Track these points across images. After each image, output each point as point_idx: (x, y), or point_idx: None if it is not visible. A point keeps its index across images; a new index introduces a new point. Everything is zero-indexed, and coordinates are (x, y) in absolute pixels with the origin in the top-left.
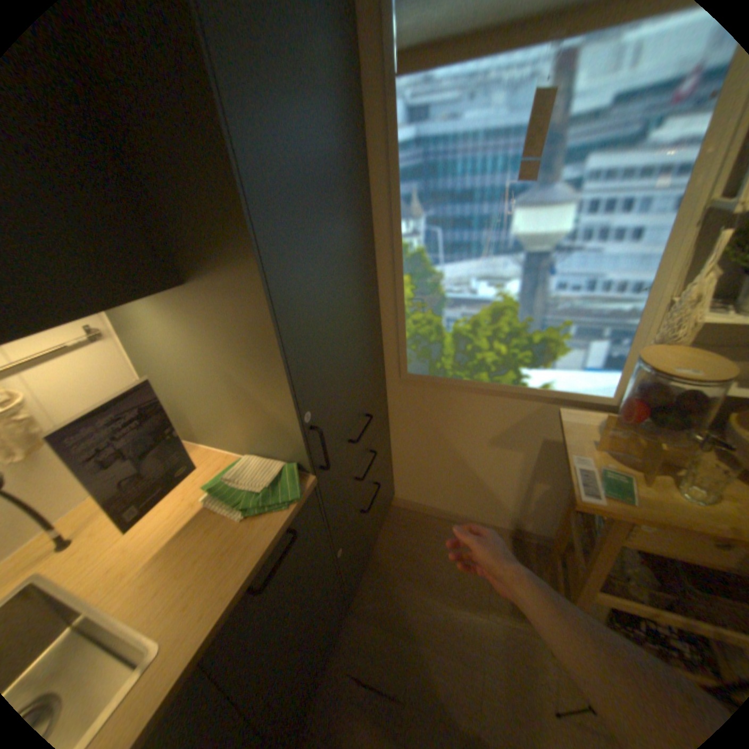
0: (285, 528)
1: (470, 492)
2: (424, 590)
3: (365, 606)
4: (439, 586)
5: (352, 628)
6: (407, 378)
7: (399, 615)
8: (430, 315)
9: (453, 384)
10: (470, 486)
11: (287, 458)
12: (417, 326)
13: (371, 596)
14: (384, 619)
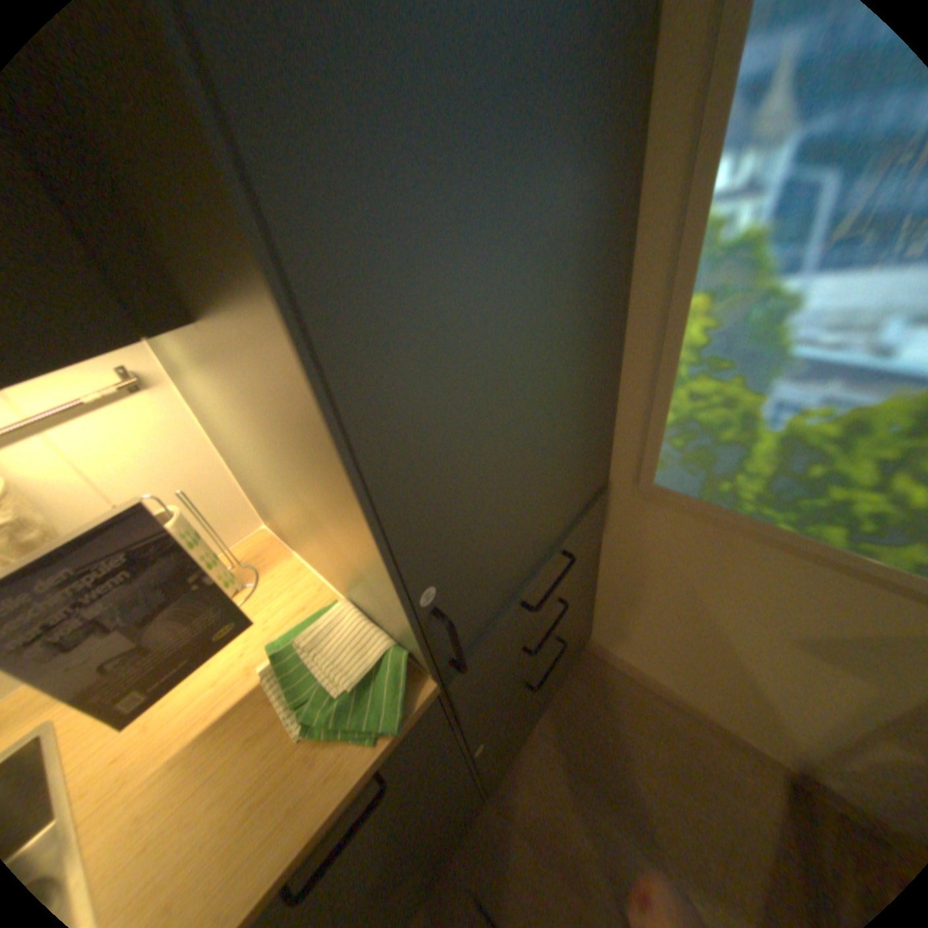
0: (361, 791)
1: (728, 690)
2: (611, 811)
3: (515, 797)
4: (636, 815)
5: (491, 823)
6: (653, 491)
7: (563, 835)
8: (739, 386)
9: (753, 527)
10: (733, 682)
11: (396, 637)
12: (700, 403)
13: (527, 785)
14: (538, 831)
